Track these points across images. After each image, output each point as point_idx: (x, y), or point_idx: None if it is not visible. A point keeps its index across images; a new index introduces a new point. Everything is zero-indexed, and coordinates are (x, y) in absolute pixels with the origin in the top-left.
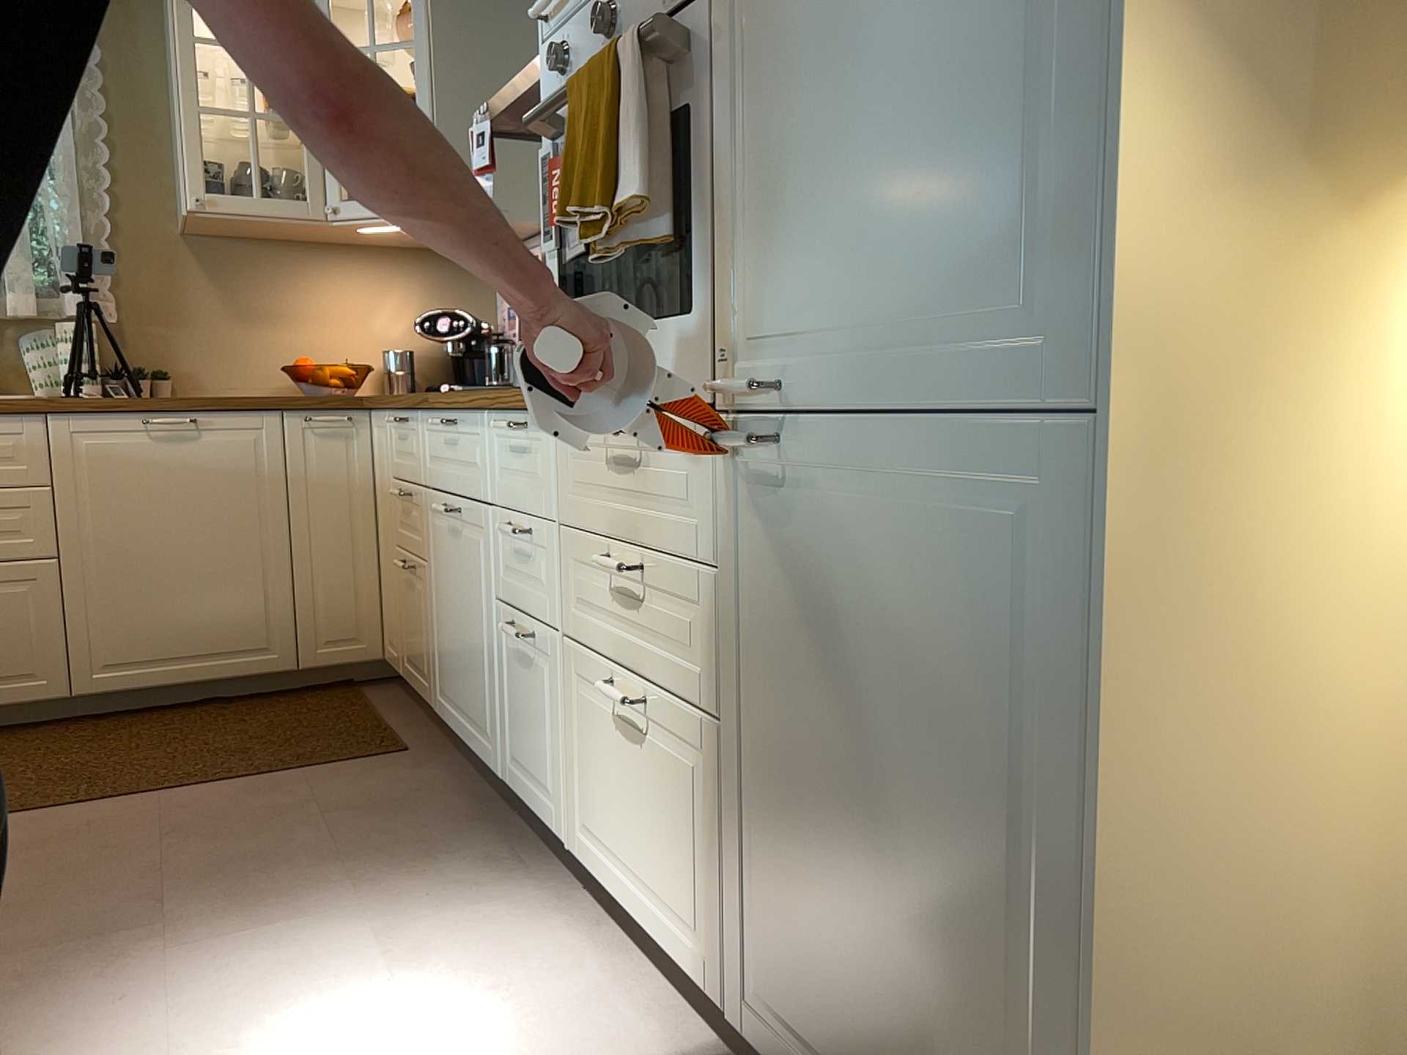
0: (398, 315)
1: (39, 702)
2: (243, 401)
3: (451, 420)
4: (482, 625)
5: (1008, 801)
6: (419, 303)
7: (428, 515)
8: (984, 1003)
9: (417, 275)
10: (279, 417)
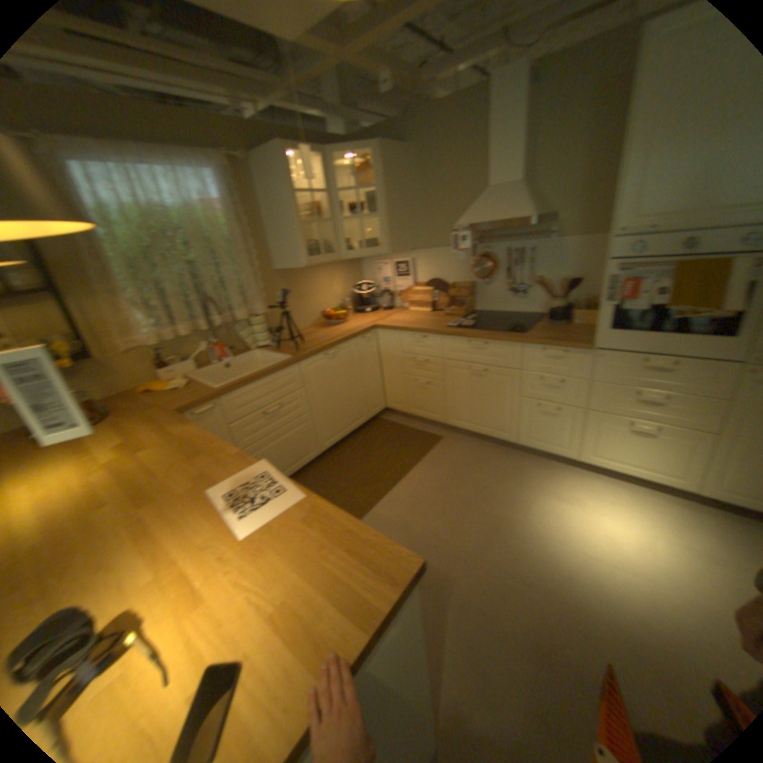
0: (337, 286)
1: (311, 460)
2: (346, 339)
3: (483, 343)
4: (503, 403)
5: None
6: (341, 280)
7: (445, 369)
8: None
9: (340, 270)
10: (354, 341)
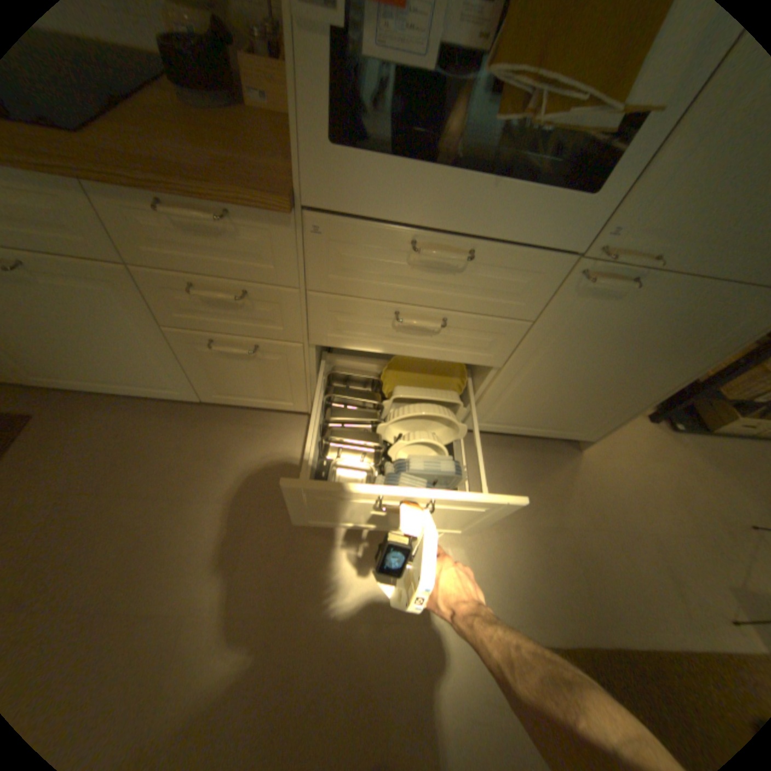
0: None
1: None
2: None
3: None
4: (132, 339)
5: (663, 372)
6: None
7: None
8: (611, 404)
9: None
10: None
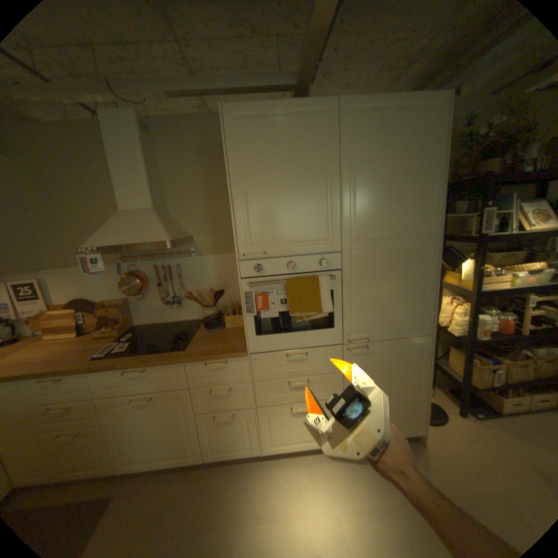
0: None
1: None
2: None
3: (142, 371)
4: (180, 427)
5: (414, 380)
6: None
7: (100, 409)
8: (409, 405)
9: None
10: None
